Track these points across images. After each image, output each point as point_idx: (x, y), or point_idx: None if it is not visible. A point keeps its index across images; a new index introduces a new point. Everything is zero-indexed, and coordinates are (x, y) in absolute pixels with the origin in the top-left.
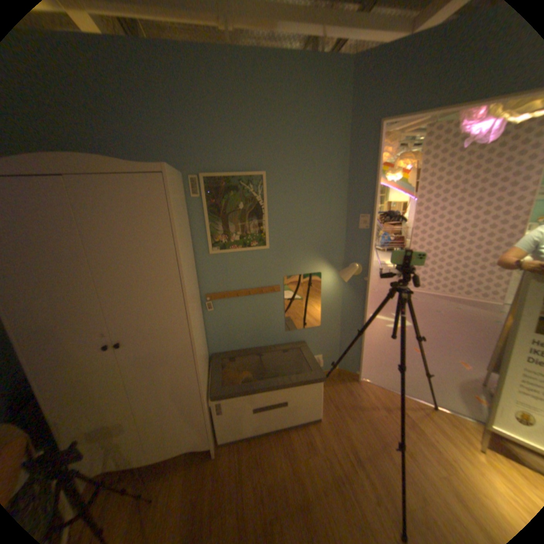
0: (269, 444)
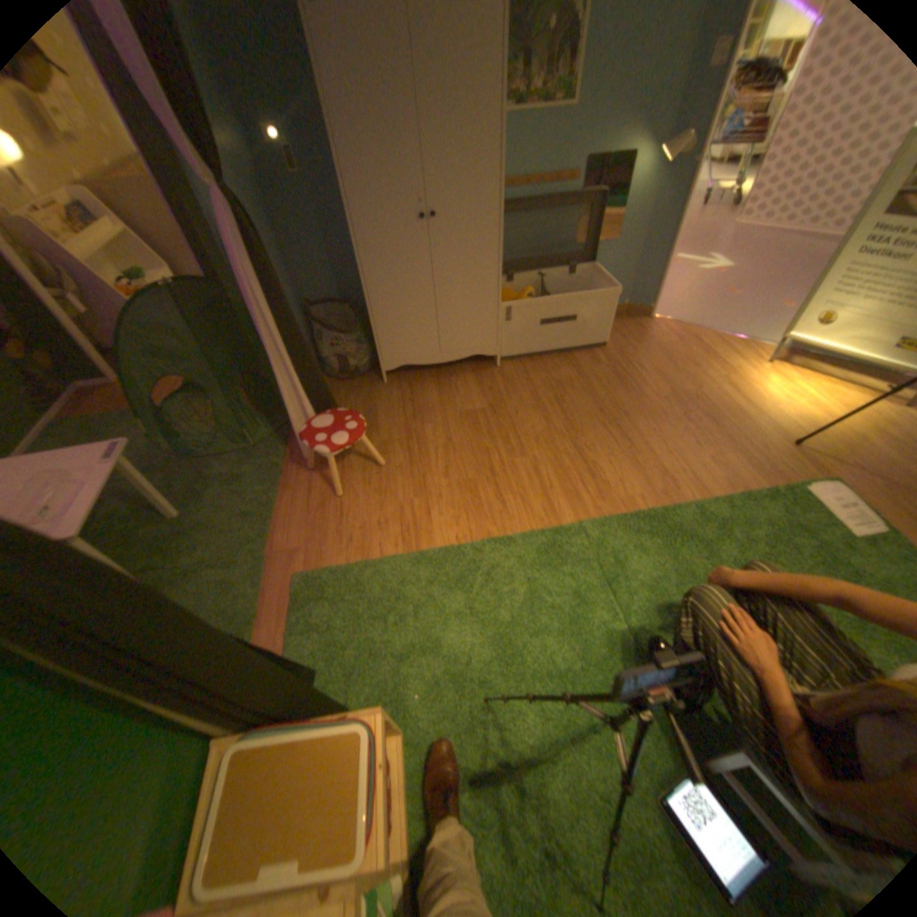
0: (551, 359)
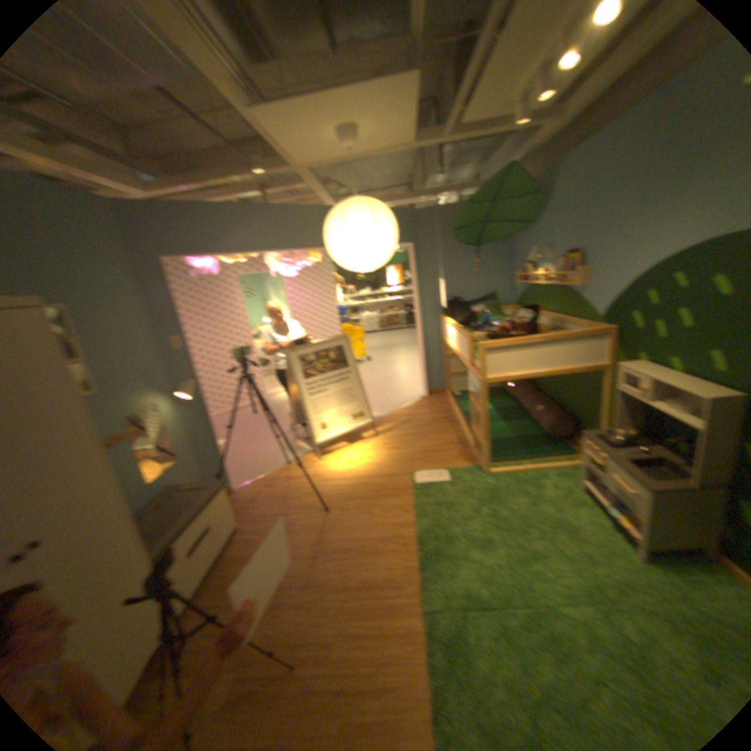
0: (212, 577)
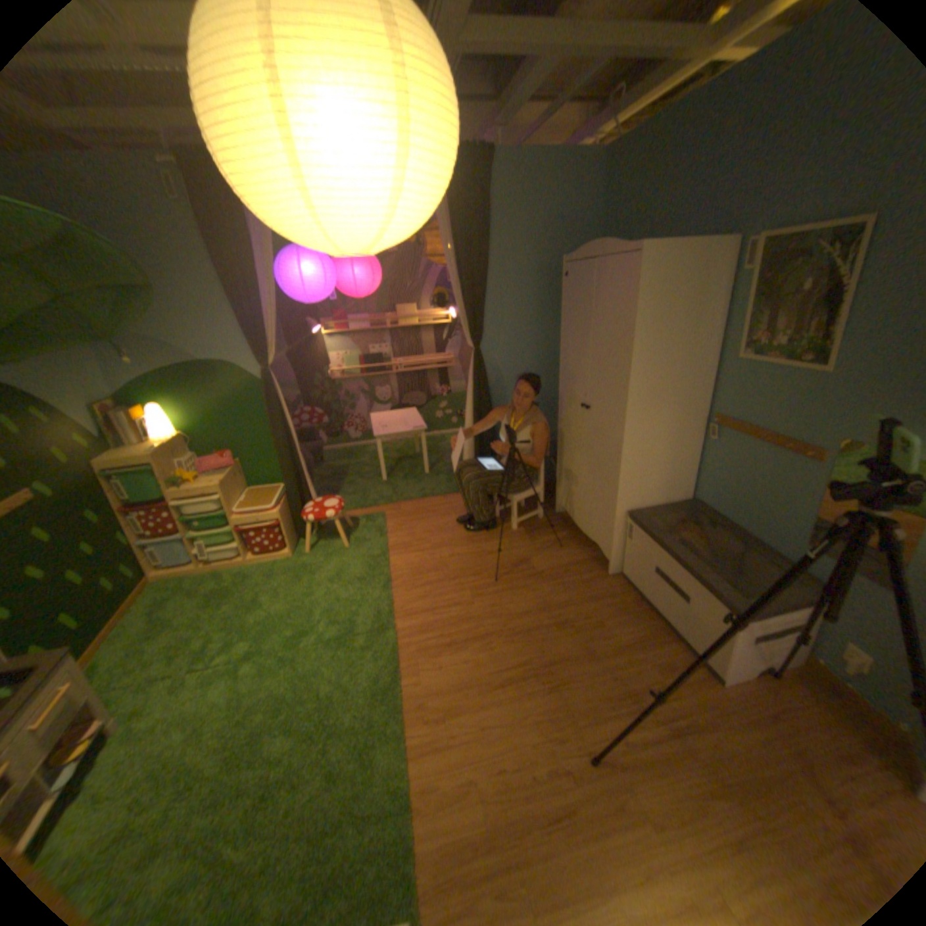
0: (650, 622)
